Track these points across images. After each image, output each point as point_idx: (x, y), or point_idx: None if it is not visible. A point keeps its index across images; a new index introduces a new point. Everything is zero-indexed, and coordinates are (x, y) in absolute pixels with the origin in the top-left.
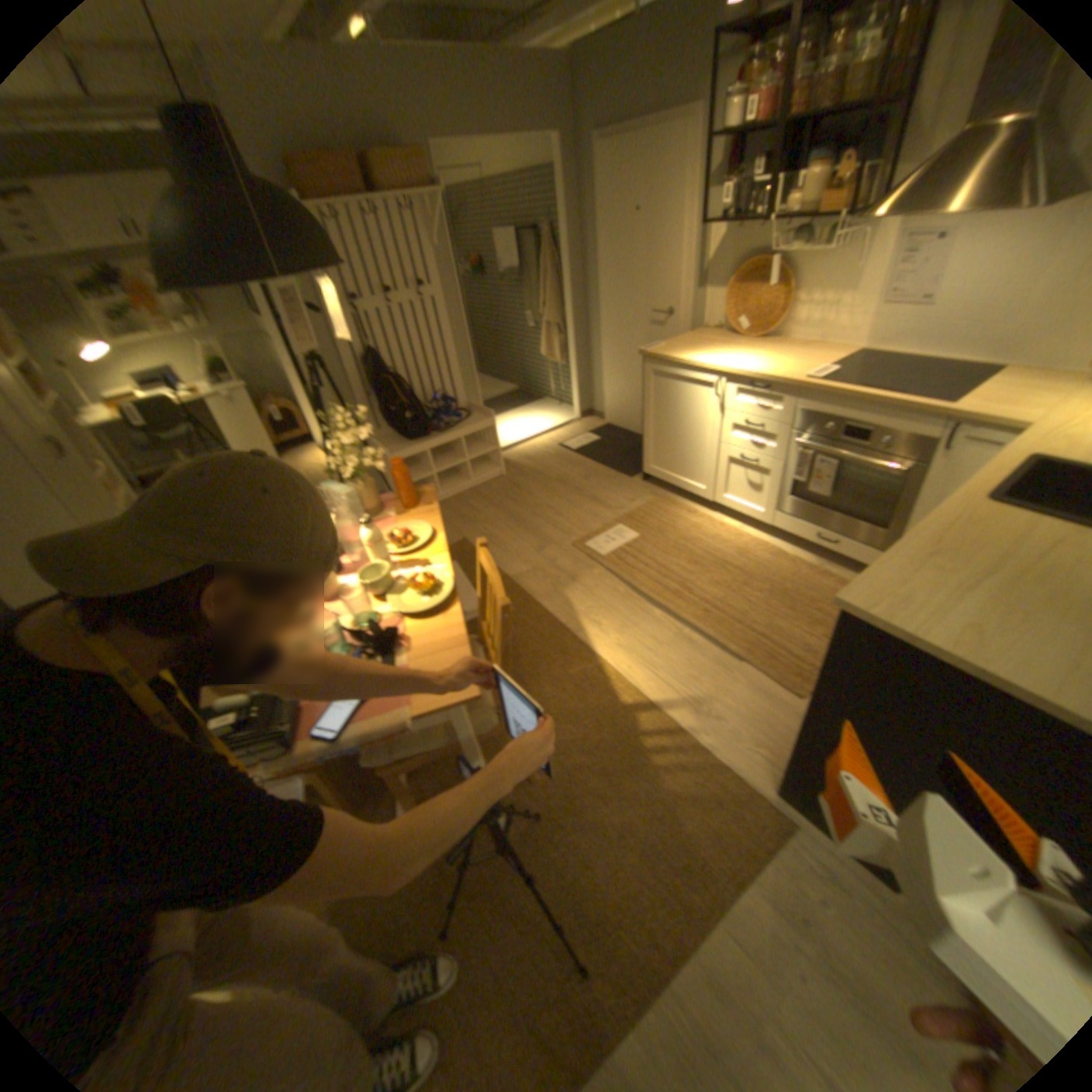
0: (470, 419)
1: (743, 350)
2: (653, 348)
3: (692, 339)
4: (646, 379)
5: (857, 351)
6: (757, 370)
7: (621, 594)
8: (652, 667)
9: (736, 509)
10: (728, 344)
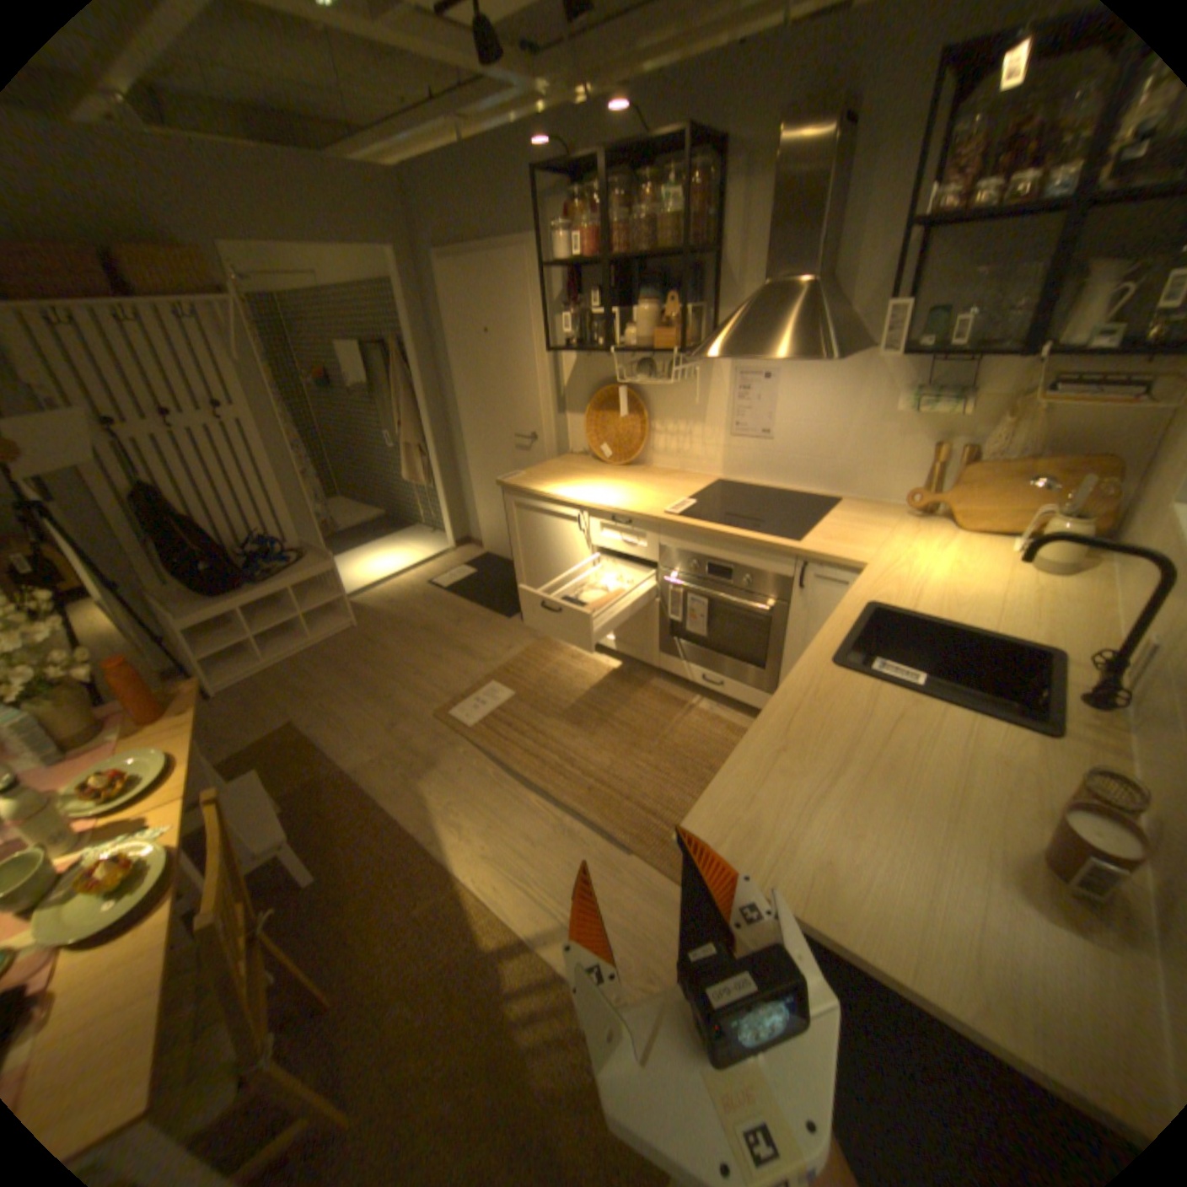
0: (299, 563)
1: (605, 480)
2: (510, 478)
3: (555, 467)
4: (509, 511)
5: (713, 482)
6: (616, 505)
7: (488, 778)
8: (523, 883)
9: (620, 651)
10: (591, 473)
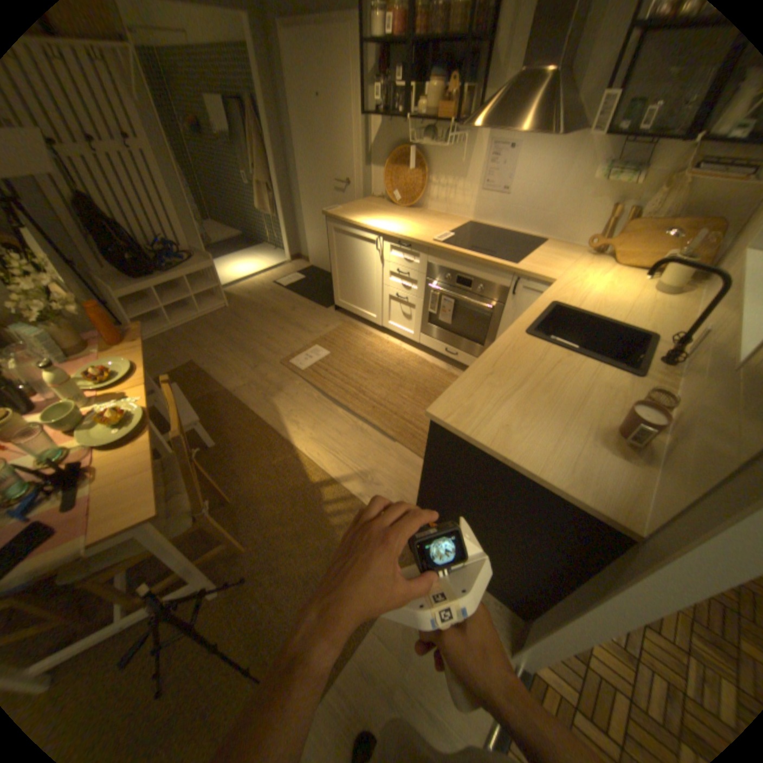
0: (190, 261)
1: (395, 216)
2: (332, 210)
3: (361, 205)
4: (329, 234)
5: (466, 223)
6: (402, 233)
7: (314, 399)
8: (334, 452)
9: (396, 332)
10: (386, 211)
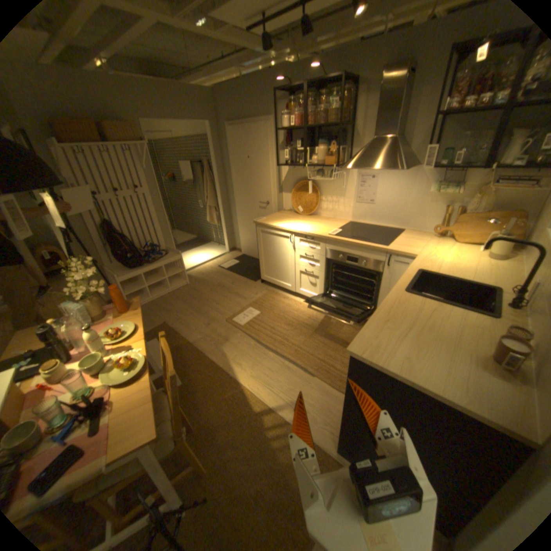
0: (167, 256)
1: (300, 221)
2: (259, 220)
3: (278, 215)
4: (258, 234)
5: (348, 222)
6: (307, 231)
7: (251, 346)
8: (269, 387)
9: (305, 295)
10: (294, 218)
